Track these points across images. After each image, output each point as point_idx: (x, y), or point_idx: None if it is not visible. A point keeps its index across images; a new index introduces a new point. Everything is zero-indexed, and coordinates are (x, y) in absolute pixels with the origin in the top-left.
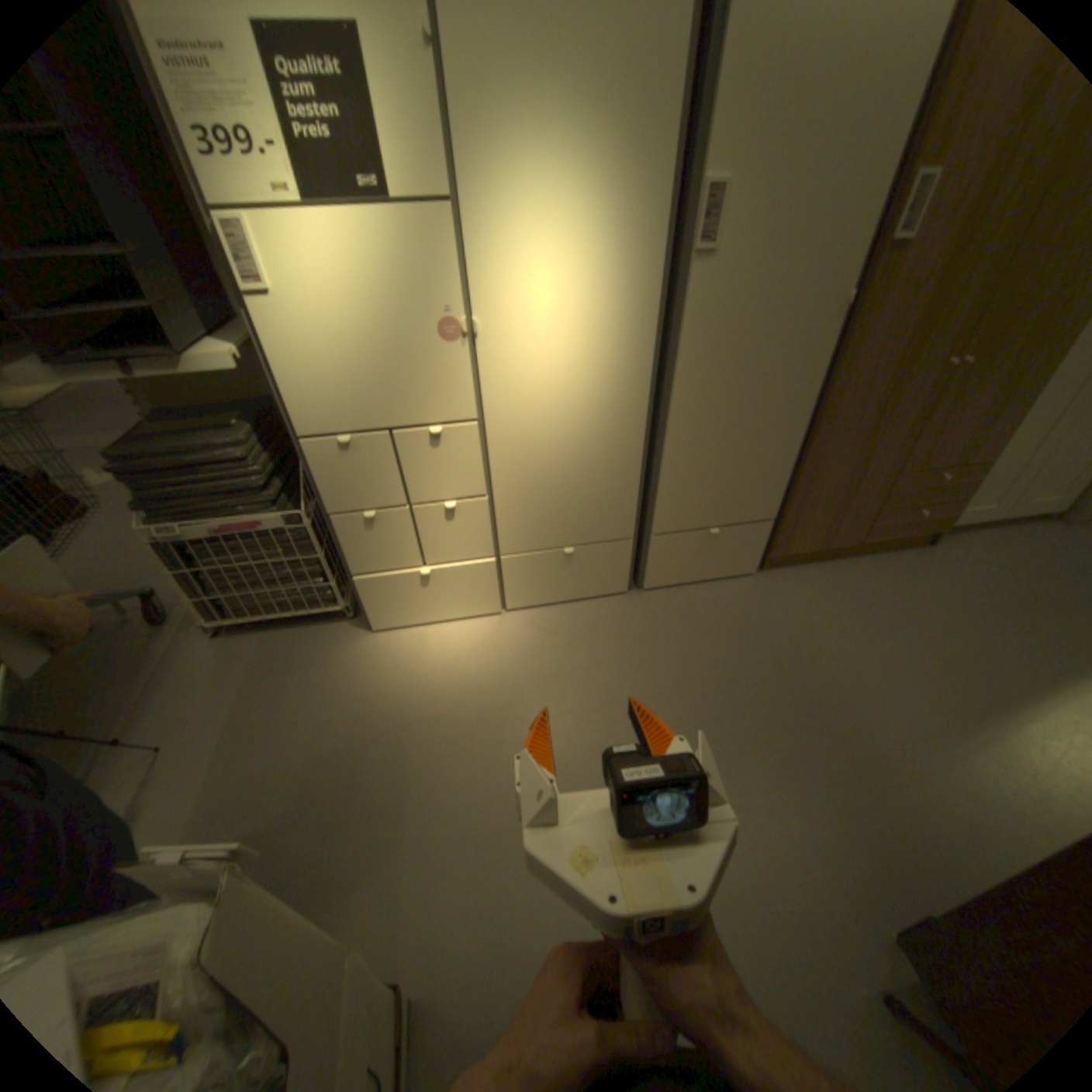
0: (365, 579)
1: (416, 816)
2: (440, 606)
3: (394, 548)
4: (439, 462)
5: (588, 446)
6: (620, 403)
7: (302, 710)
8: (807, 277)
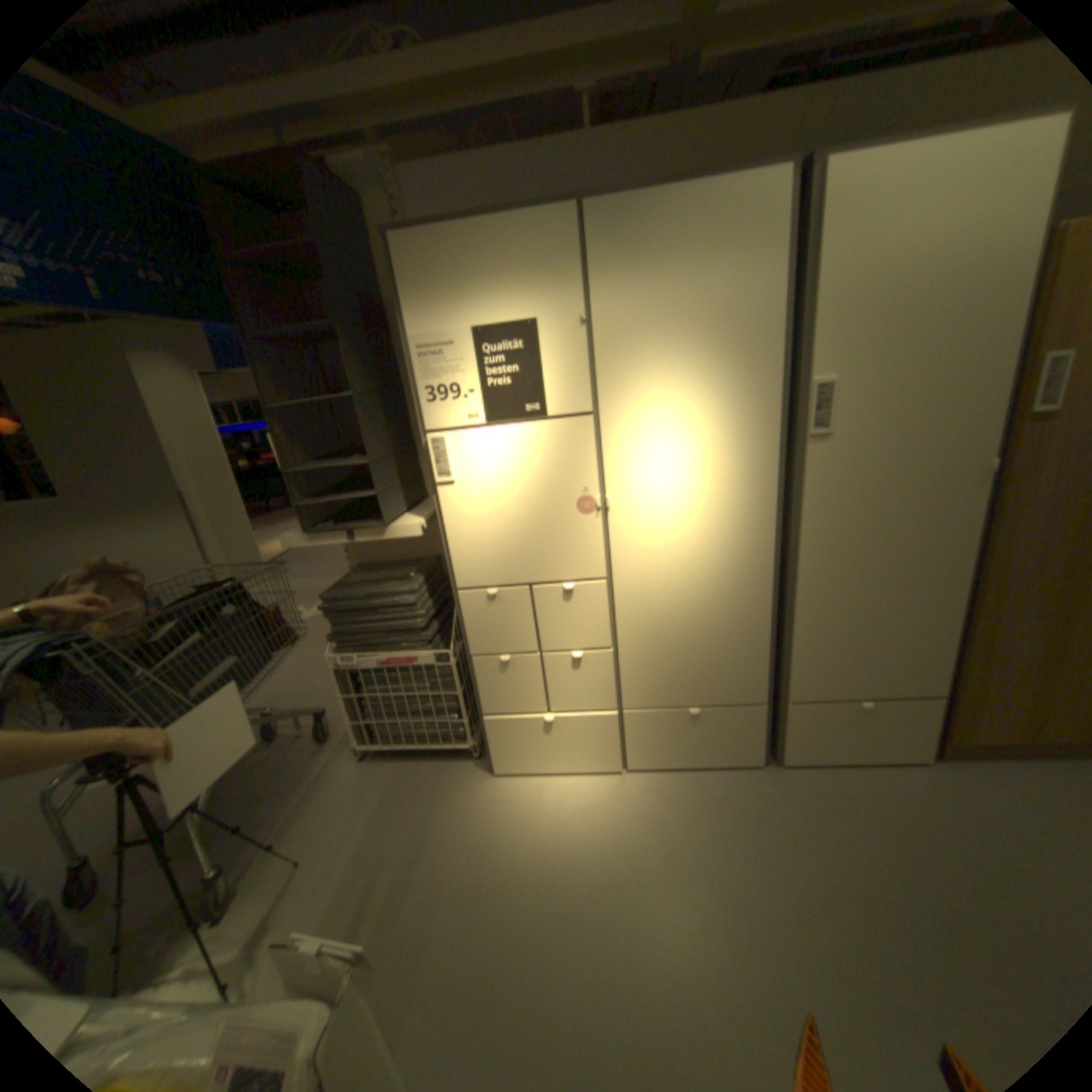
0: (494, 720)
1: (514, 1003)
2: (560, 757)
3: (522, 692)
4: (569, 614)
5: (712, 605)
6: (744, 565)
7: (420, 848)
8: (936, 450)
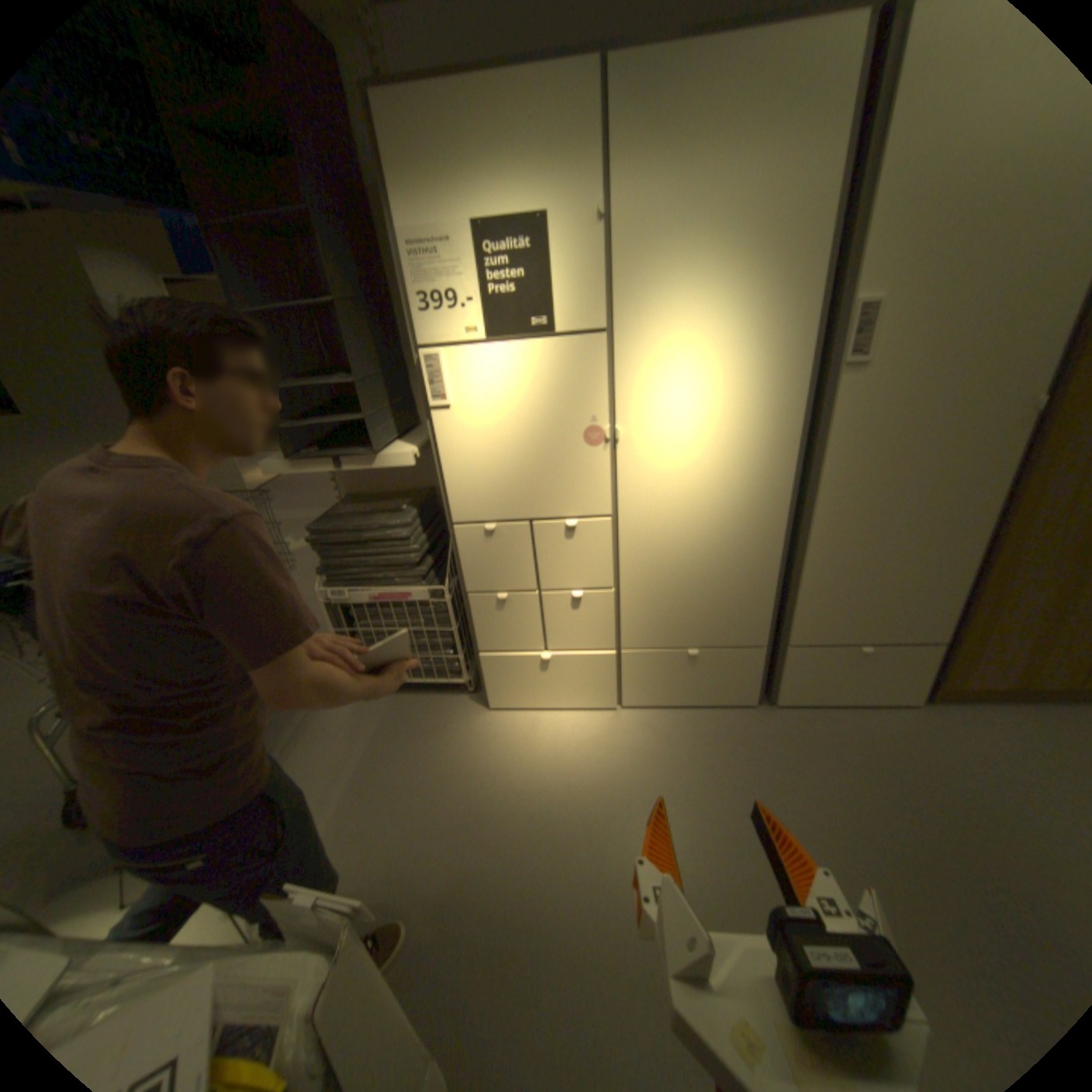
0: (490, 656)
1: (509, 920)
2: (556, 693)
3: (520, 630)
4: (571, 552)
5: (721, 546)
6: (758, 506)
7: (417, 777)
8: (981, 384)
